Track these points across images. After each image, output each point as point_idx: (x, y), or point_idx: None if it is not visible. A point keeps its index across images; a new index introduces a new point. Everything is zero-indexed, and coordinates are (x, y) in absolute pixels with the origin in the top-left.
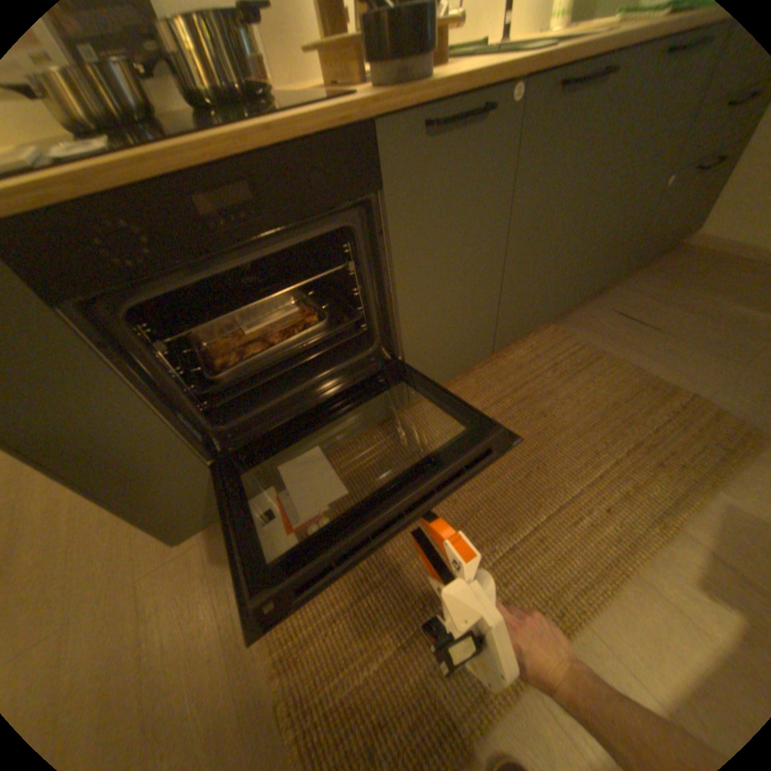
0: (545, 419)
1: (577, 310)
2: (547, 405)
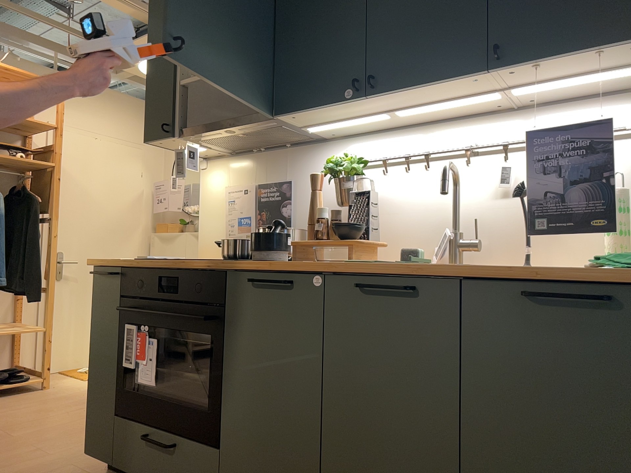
0: None
1: None
2: None
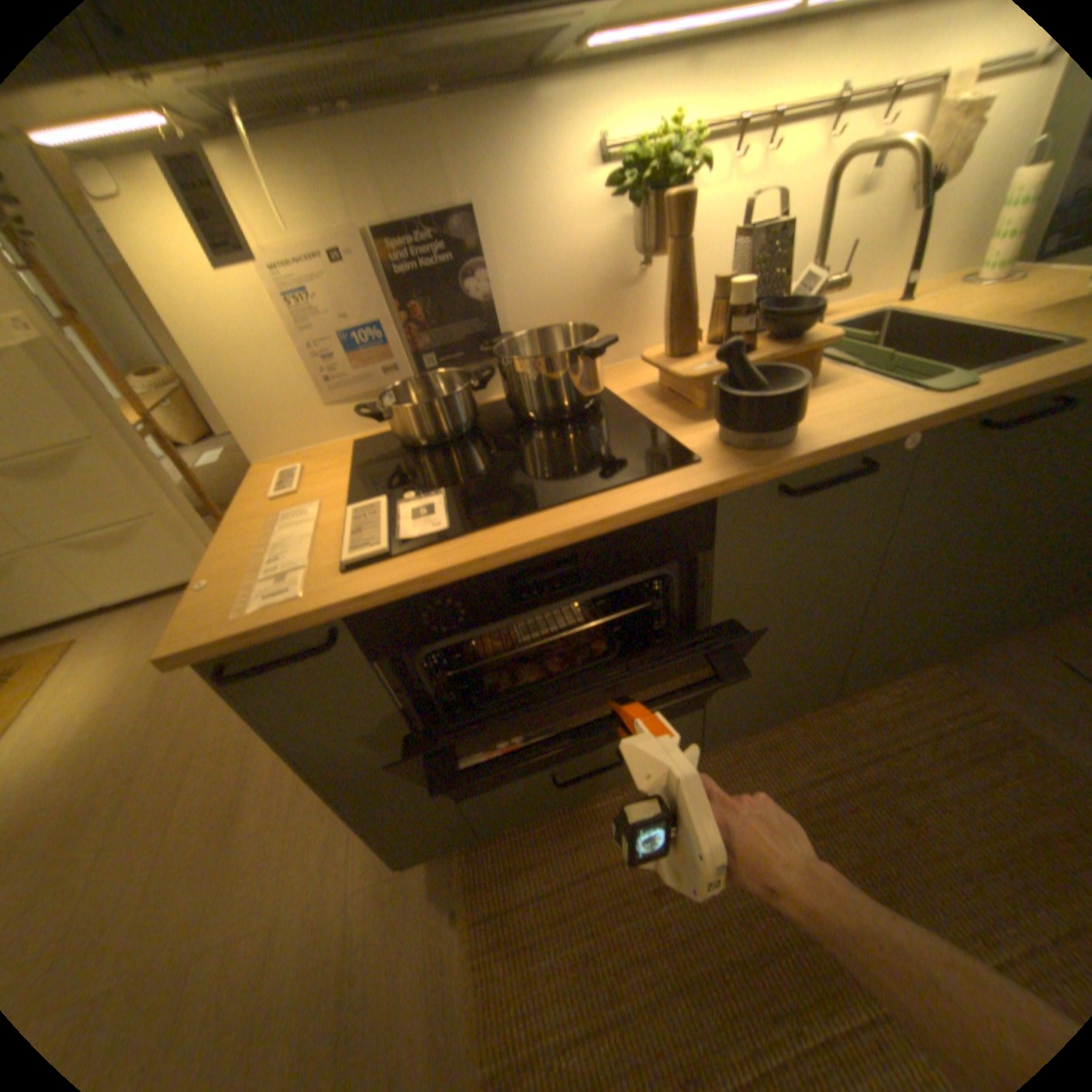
0: (911, 831)
1: (992, 644)
2: (918, 805)
